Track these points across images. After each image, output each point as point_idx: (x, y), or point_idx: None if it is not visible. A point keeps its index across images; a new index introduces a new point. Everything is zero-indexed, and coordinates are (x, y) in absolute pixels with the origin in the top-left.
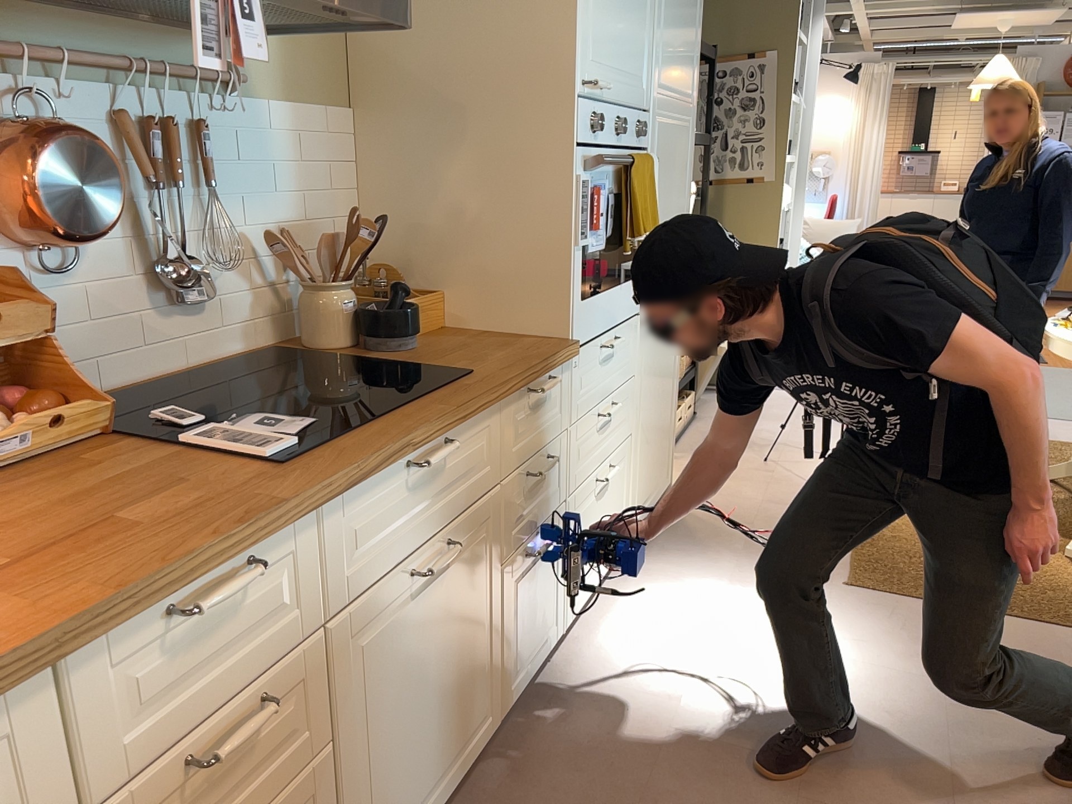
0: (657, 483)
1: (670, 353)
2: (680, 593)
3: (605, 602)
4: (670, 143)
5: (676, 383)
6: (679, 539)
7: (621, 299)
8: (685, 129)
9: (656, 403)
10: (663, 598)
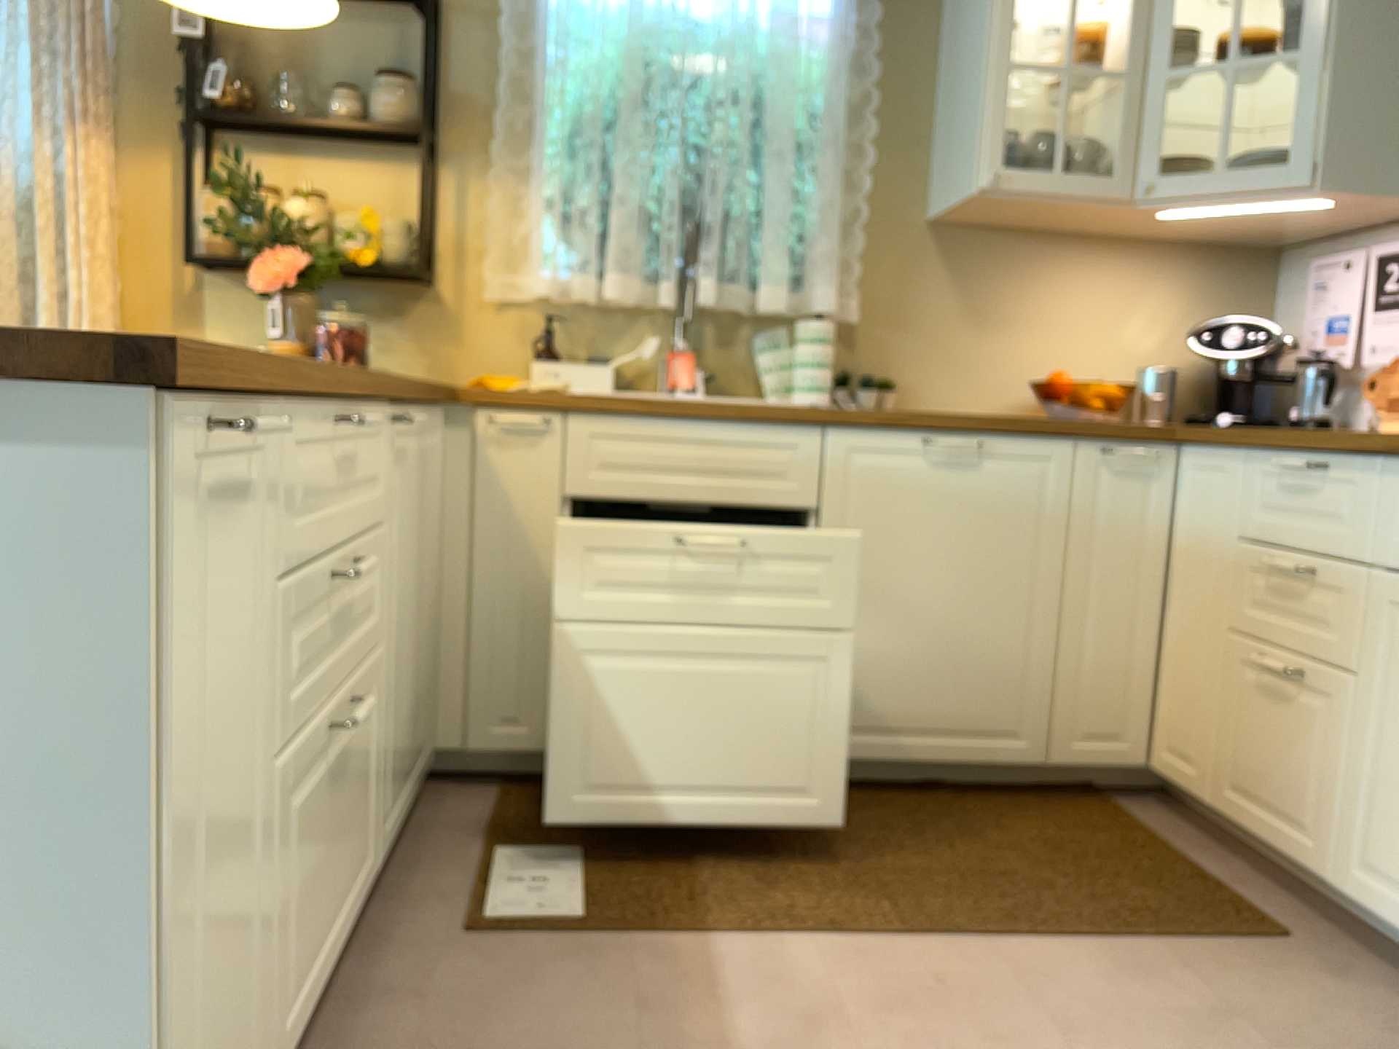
0: None
1: None
2: None
3: None
4: None
5: None
6: None
7: None
8: None
9: None
10: None
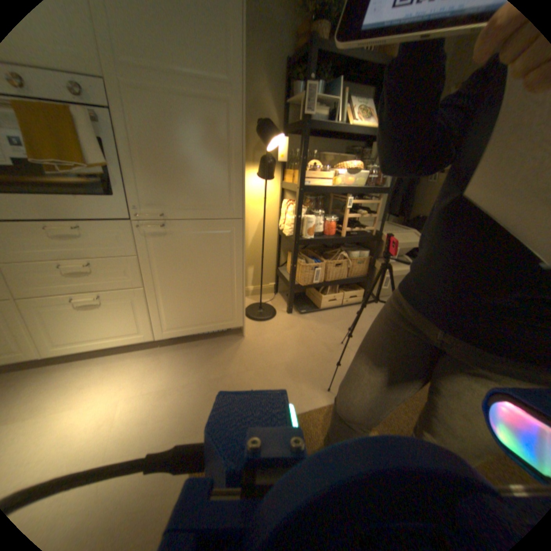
0: (211, 322)
1: (219, 254)
2: (134, 380)
3: (111, 361)
4: (173, 105)
5: (240, 274)
6: (203, 356)
7: (76, 204)
8: (218, 99)
9: (191, 279)
10: (125, 377)
